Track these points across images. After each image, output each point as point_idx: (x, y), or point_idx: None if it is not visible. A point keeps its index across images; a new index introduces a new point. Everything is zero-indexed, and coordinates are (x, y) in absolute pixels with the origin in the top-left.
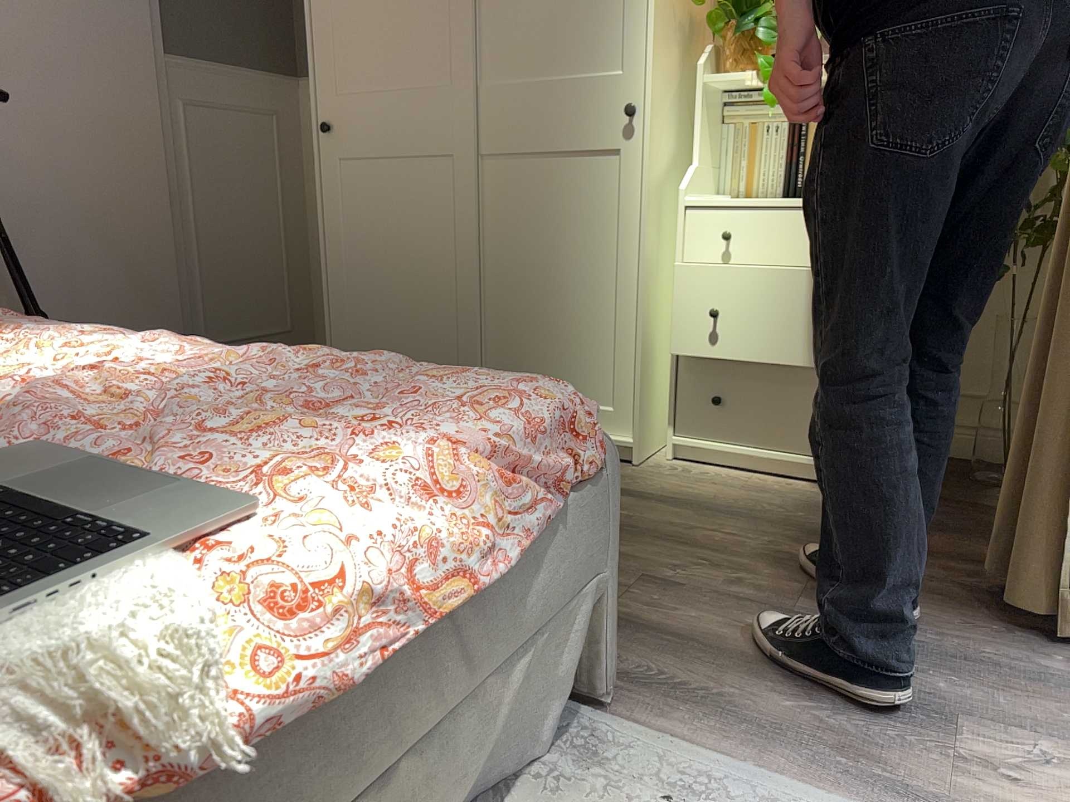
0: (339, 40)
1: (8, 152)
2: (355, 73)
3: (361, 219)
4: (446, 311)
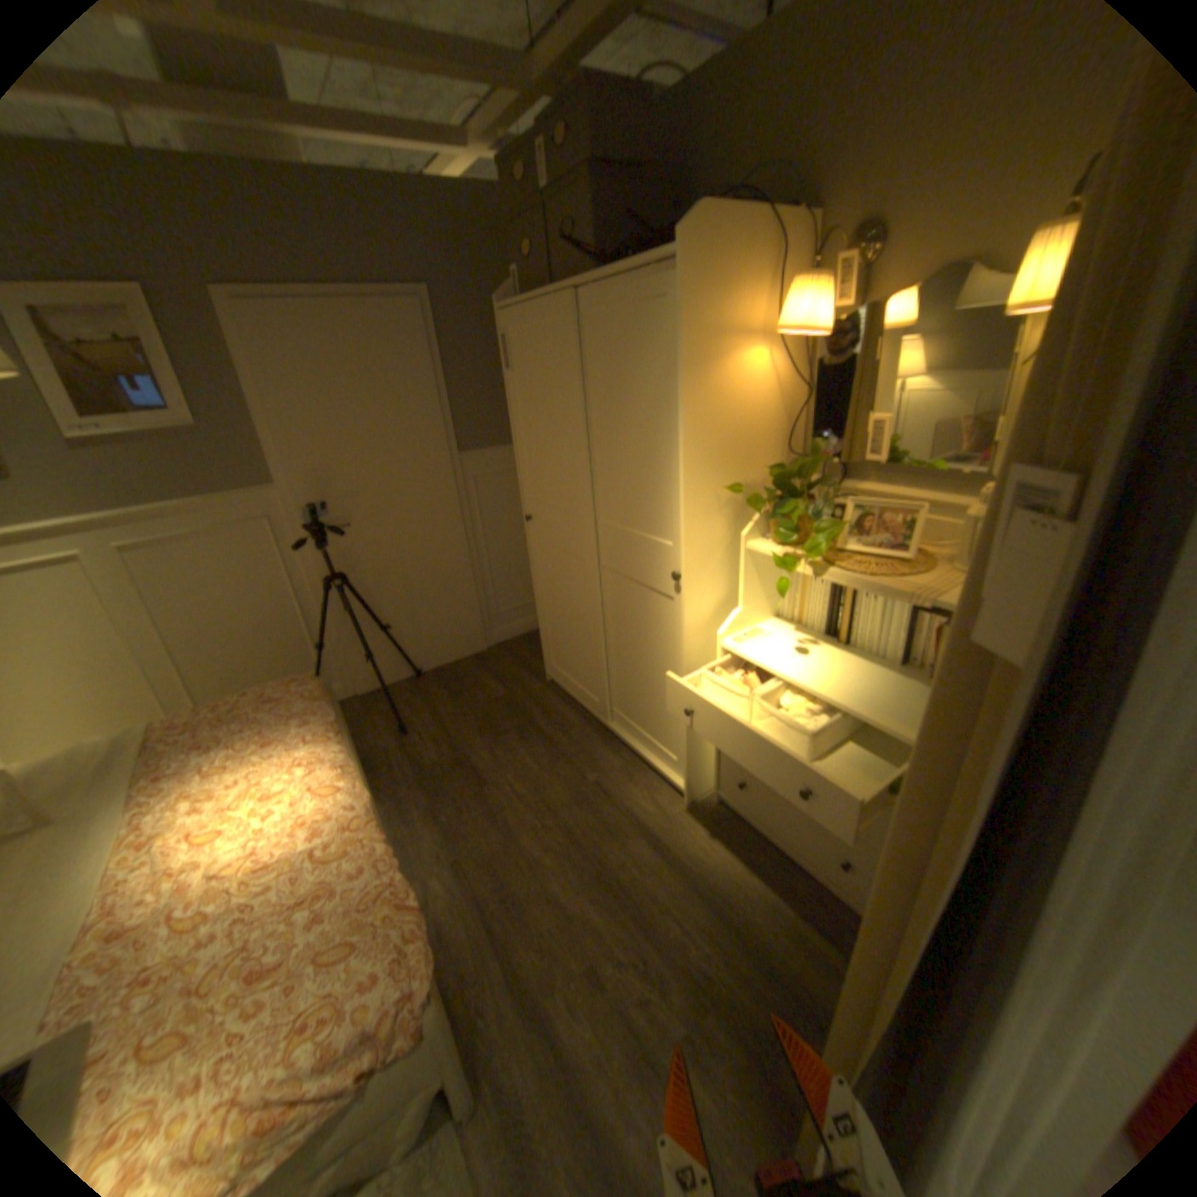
0: (530, 466)
1: (365, 540)
2: (539, 489)
3: (550, 579)
4: (590, 654)
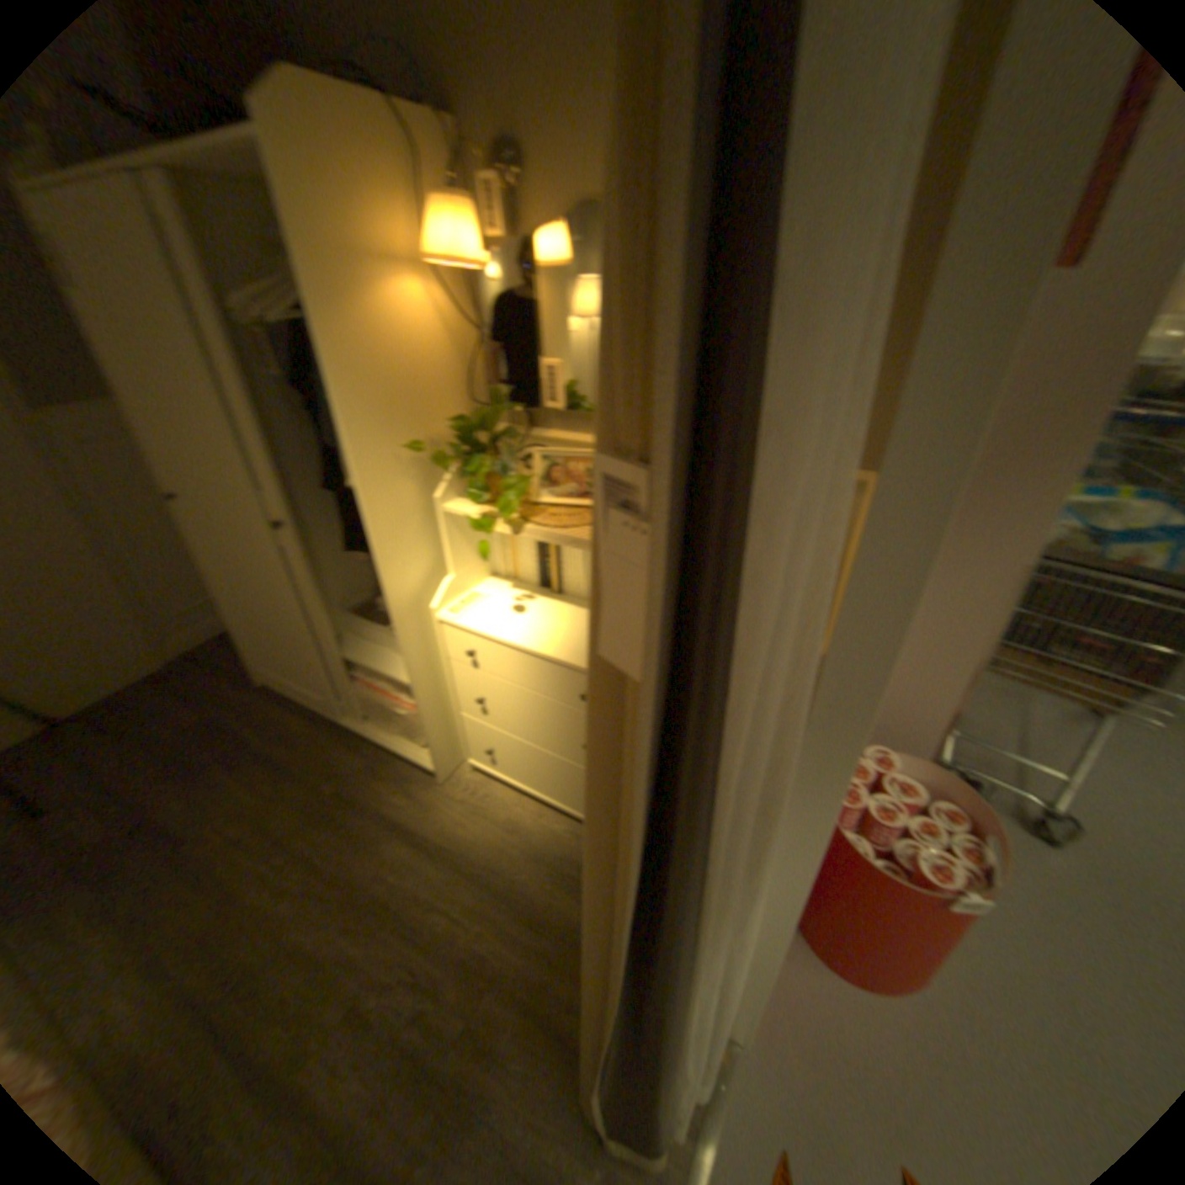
0: (143, 426)
1: None
2: (165, 458)
3: (217, 570)
4: (294, 651)
